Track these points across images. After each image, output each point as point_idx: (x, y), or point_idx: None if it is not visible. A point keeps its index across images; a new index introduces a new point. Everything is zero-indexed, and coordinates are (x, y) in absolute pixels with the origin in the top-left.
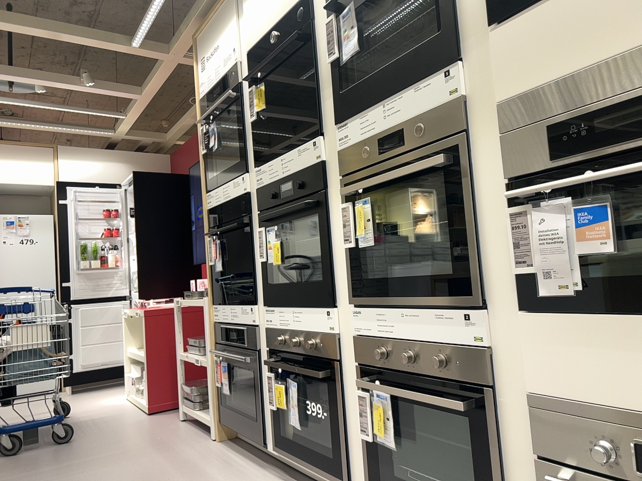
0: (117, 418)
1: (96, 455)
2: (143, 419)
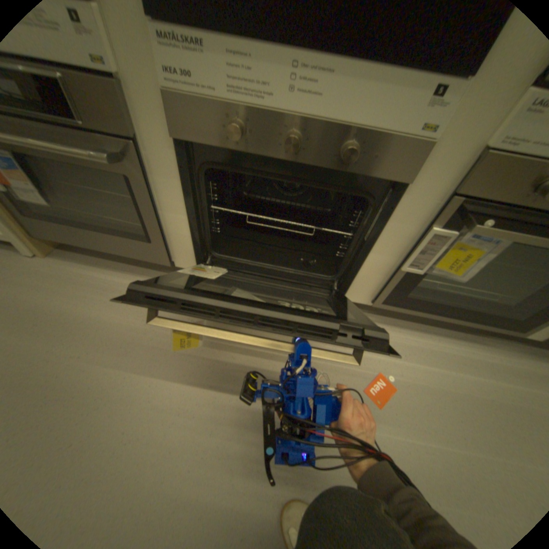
0: None
1: None
2: None
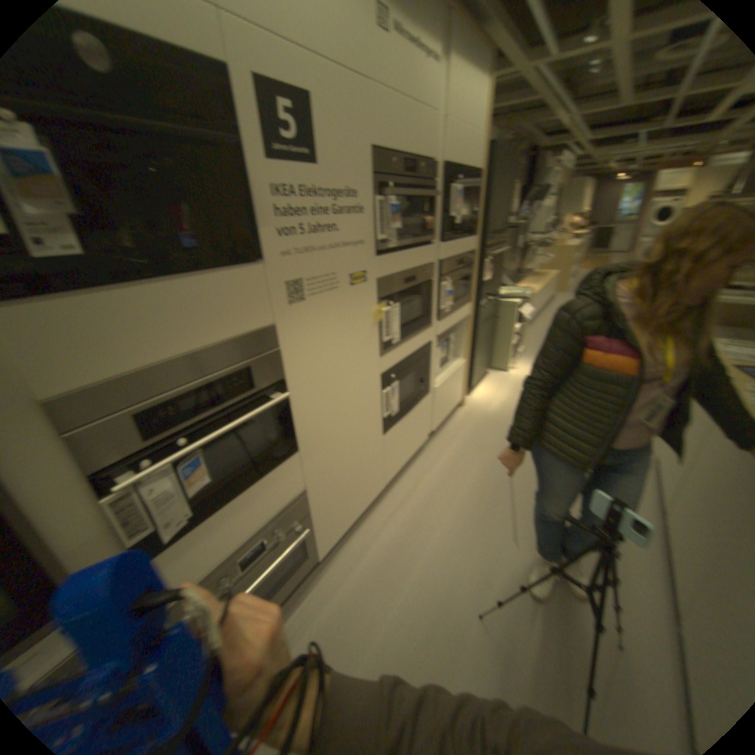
0: None
1: None
2: None
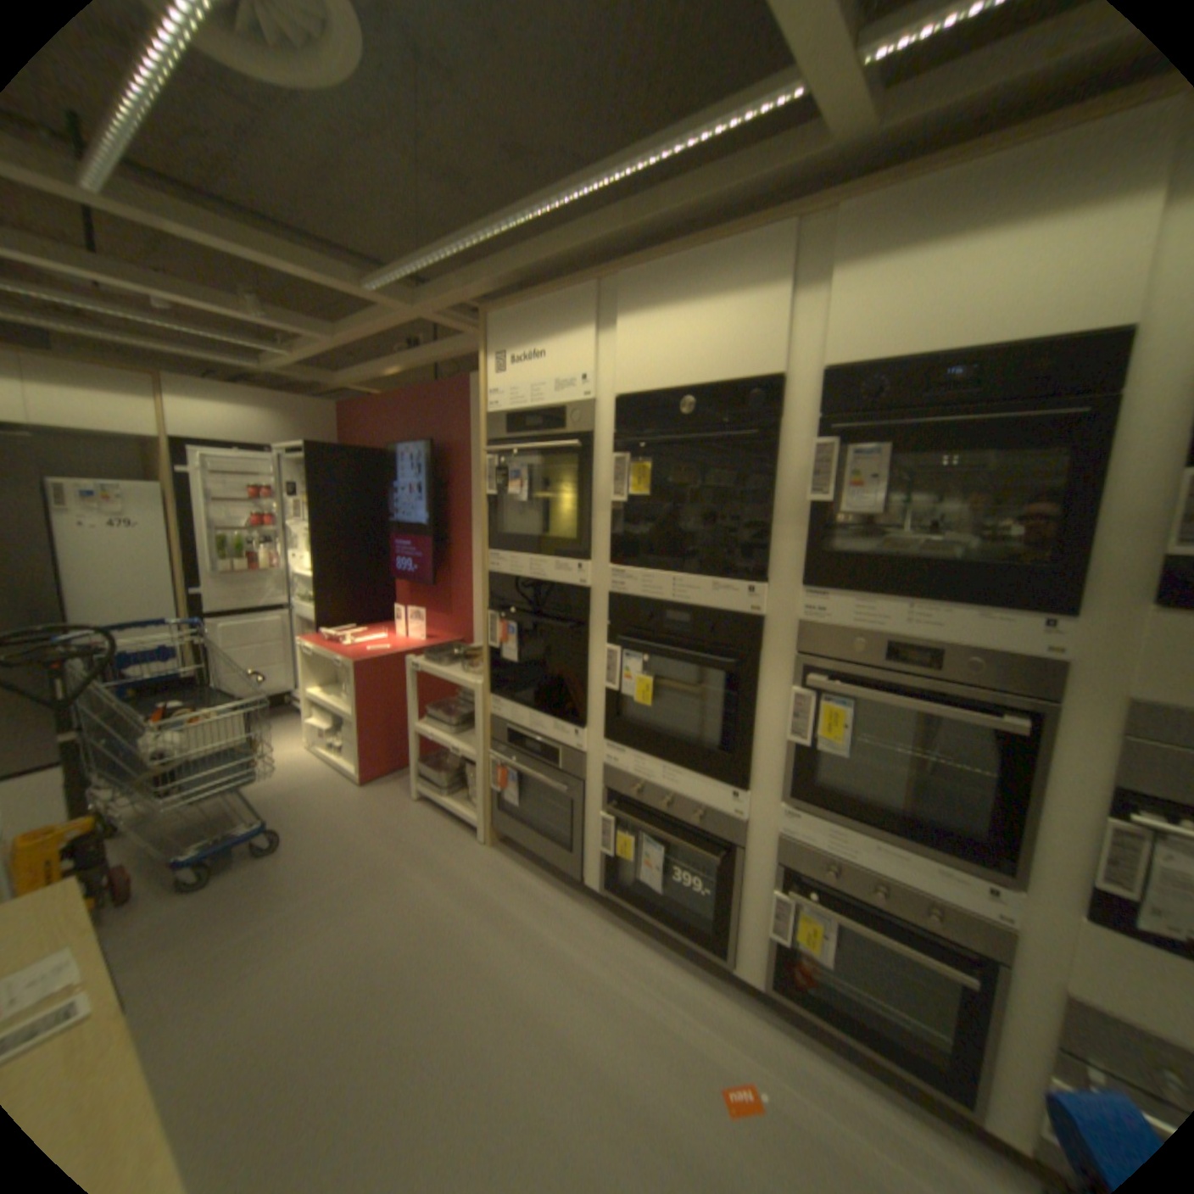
0: (316, 798)
1: (333, 887)
2: (357, 801)
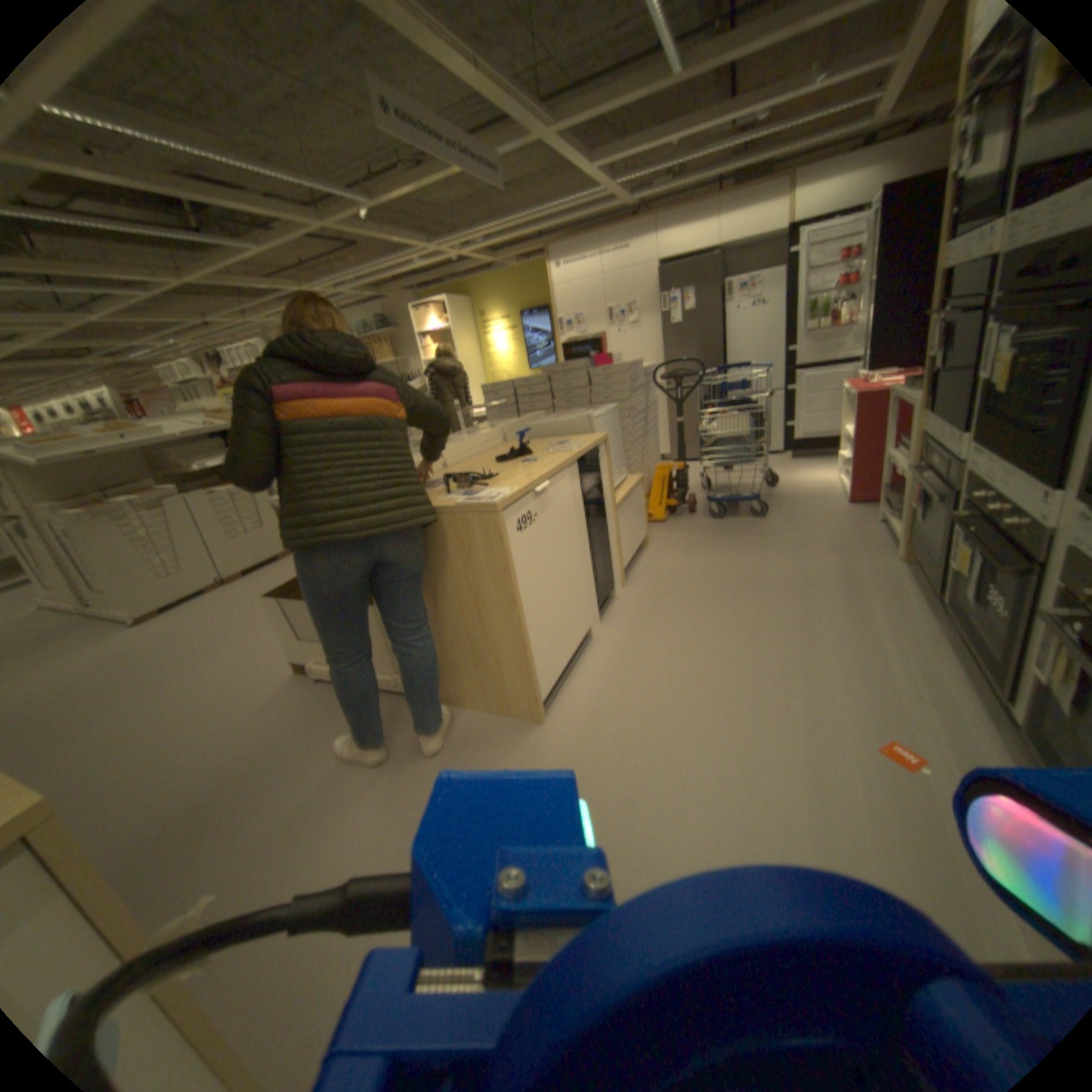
0: (817, 499)
1: (777, 538)
2: (842, 507)
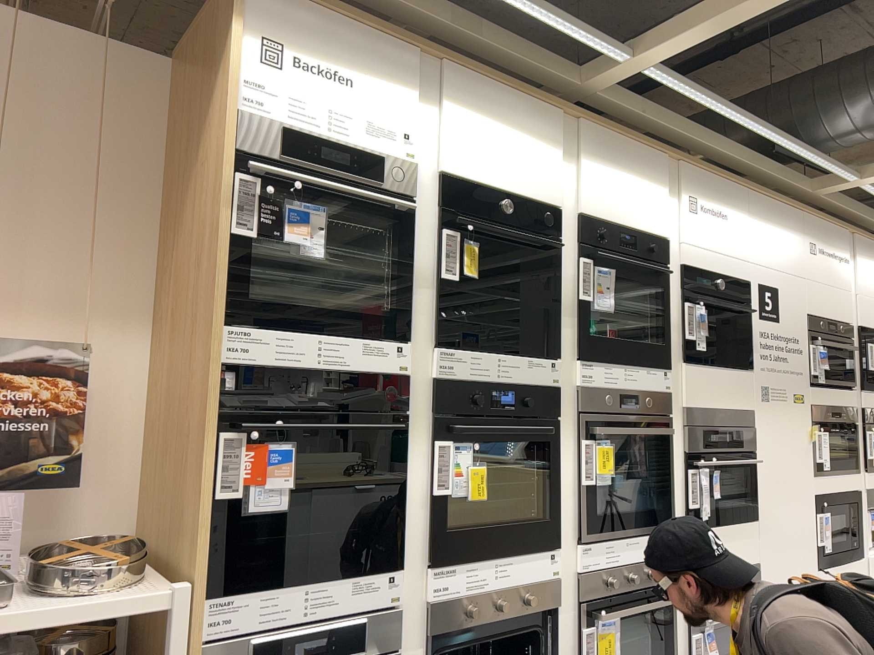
0: None
1: None
2: None
